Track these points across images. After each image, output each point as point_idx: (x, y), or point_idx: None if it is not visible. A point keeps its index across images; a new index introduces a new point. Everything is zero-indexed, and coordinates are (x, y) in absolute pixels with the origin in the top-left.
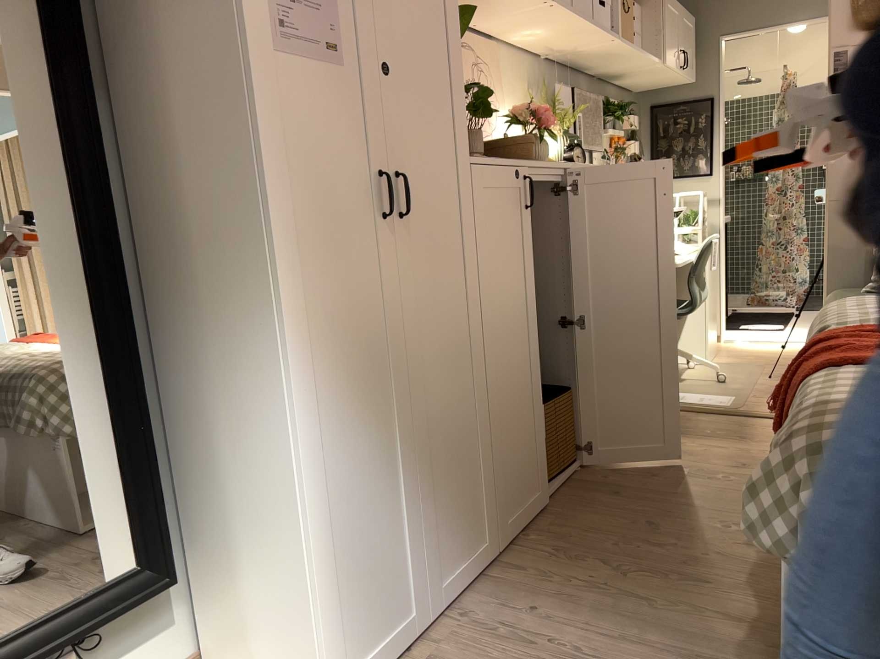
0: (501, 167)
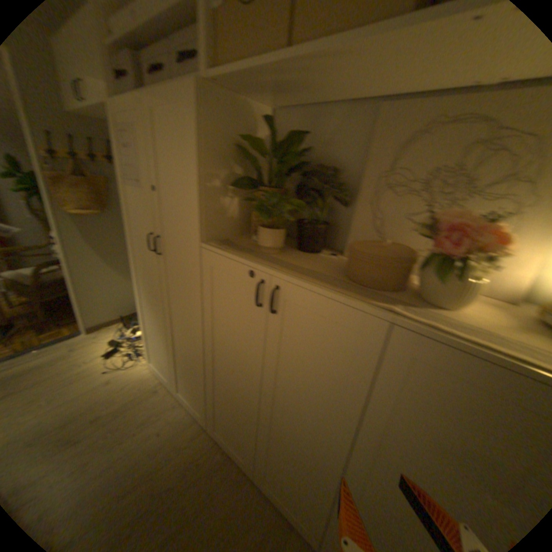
0: (230, 260)
